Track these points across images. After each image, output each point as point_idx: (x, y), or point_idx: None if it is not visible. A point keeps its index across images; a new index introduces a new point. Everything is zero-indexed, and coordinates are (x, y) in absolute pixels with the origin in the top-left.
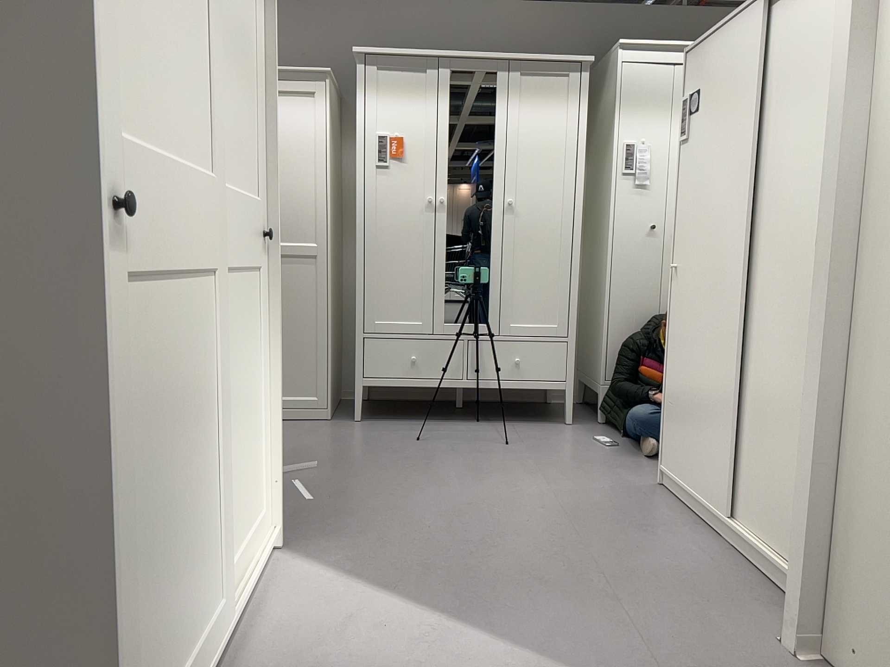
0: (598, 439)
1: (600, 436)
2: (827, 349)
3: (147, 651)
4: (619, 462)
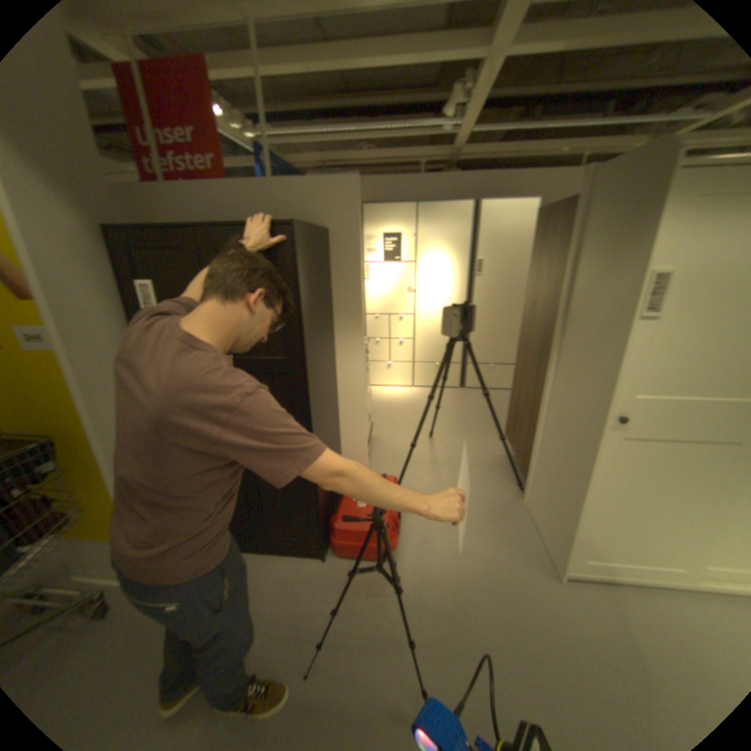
0: None
1: None
2: None
3: (615, 545)
4: None
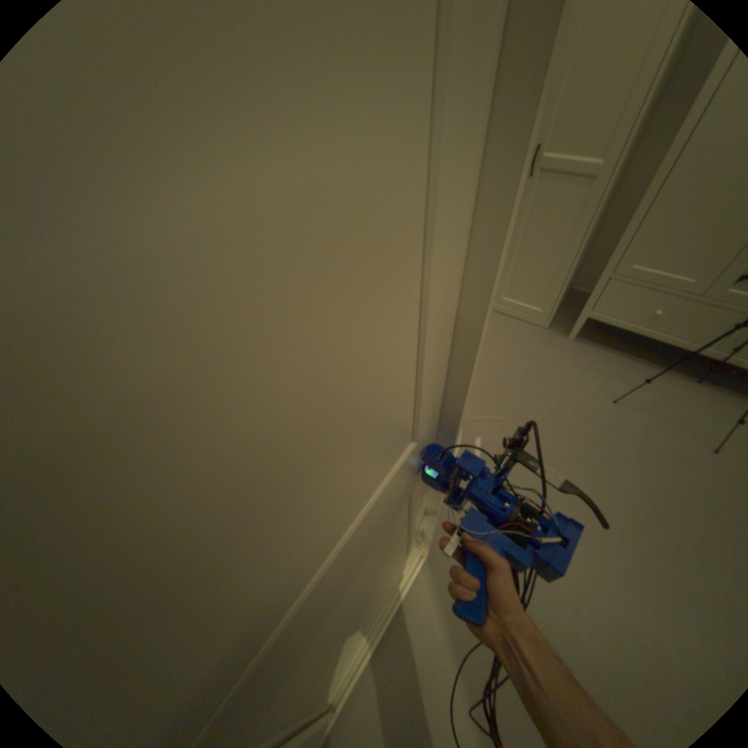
0: None
1: None
2: None
3: None
4: None
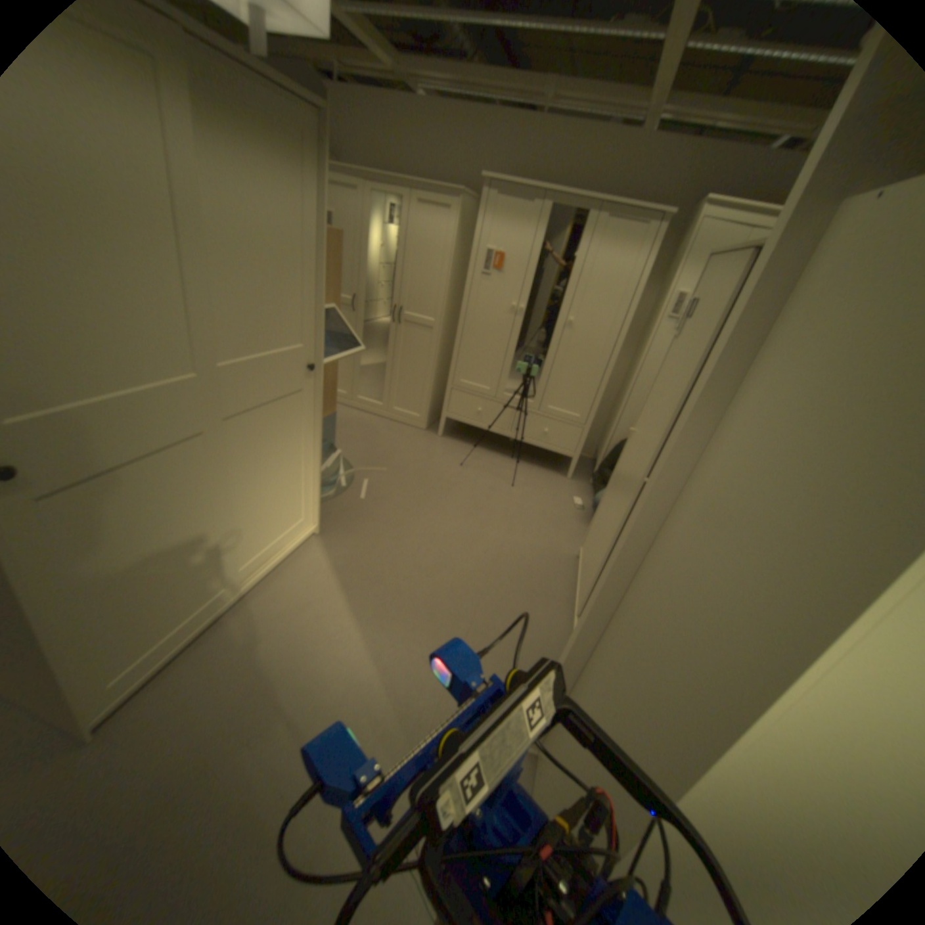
0: (576, 498)
1: (579, 496)
2: (592, 605)
3: (130, 632)
4: (571, 523)
